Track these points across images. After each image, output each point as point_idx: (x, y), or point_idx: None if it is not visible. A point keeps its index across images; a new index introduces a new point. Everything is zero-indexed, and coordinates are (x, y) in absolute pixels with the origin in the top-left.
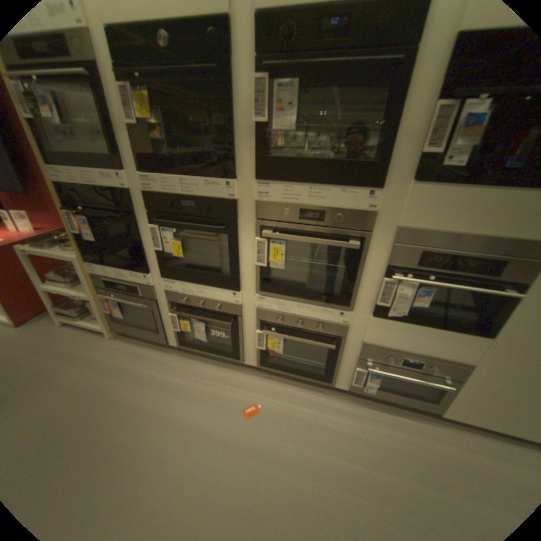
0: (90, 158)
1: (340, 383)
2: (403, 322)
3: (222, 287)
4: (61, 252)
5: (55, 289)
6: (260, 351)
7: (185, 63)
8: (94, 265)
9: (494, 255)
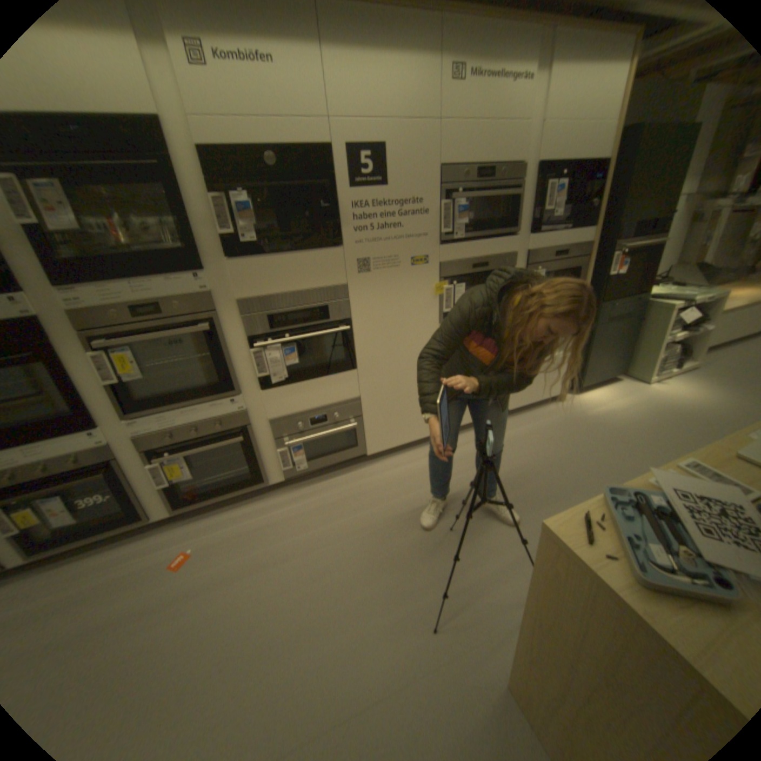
0: None
1: (271, 478)
2: (287, 385)
3: (64, 434)
4: None
5: None
6: (162, 493)
7: None
8: None
9: (315, 305)
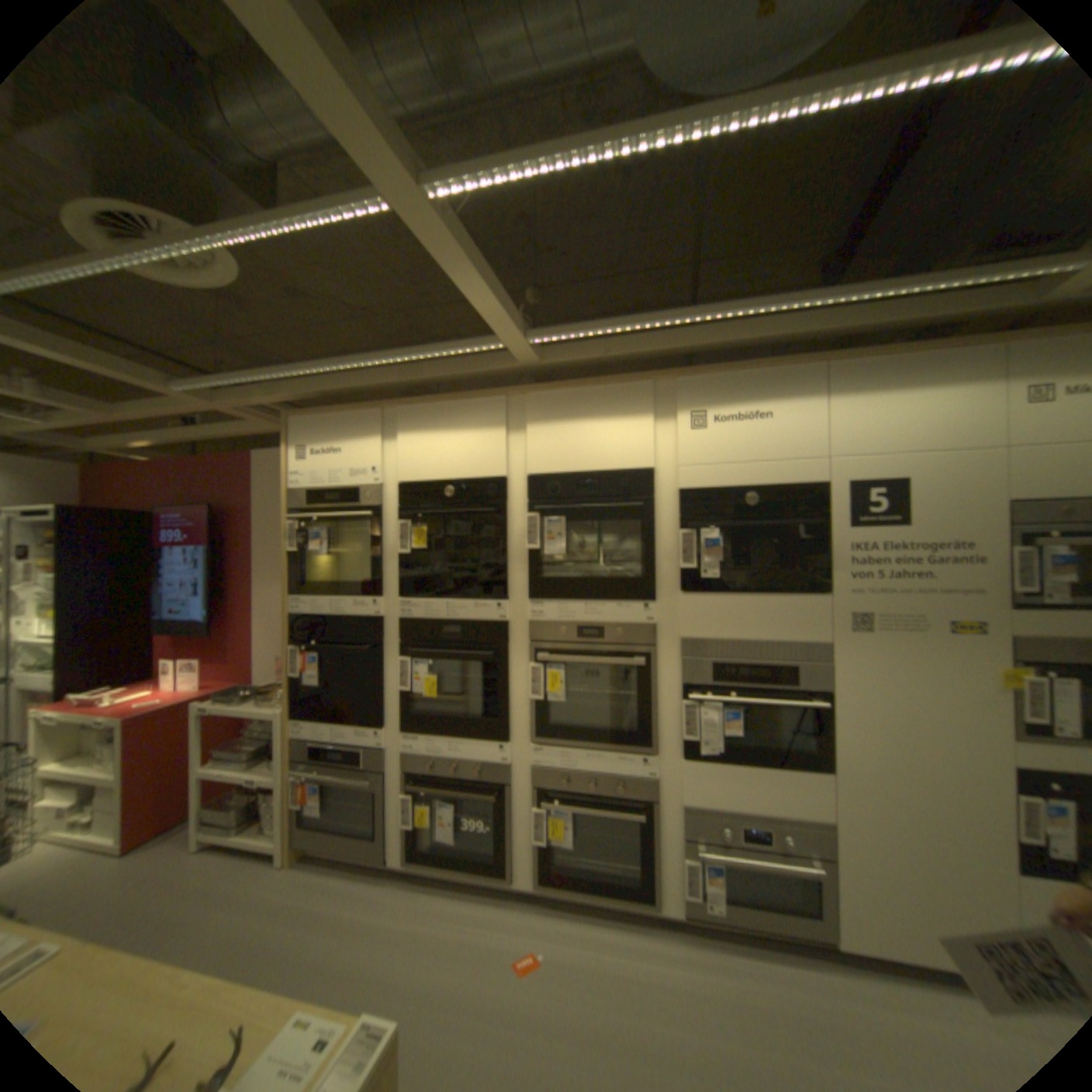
0: (345, 589)
1: (668, 906)
2: (722, 765)
3: (484, 741)
4: (254, 711)
5: (218, 776)
6: (537, 855)
7: (465, 509)
8: (301, 725)
9: (782, 663)
